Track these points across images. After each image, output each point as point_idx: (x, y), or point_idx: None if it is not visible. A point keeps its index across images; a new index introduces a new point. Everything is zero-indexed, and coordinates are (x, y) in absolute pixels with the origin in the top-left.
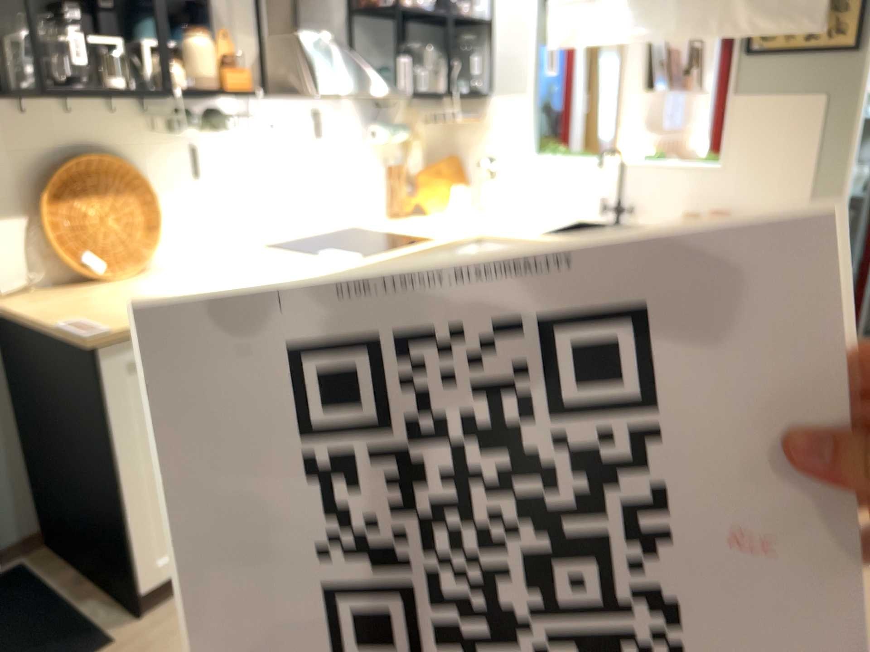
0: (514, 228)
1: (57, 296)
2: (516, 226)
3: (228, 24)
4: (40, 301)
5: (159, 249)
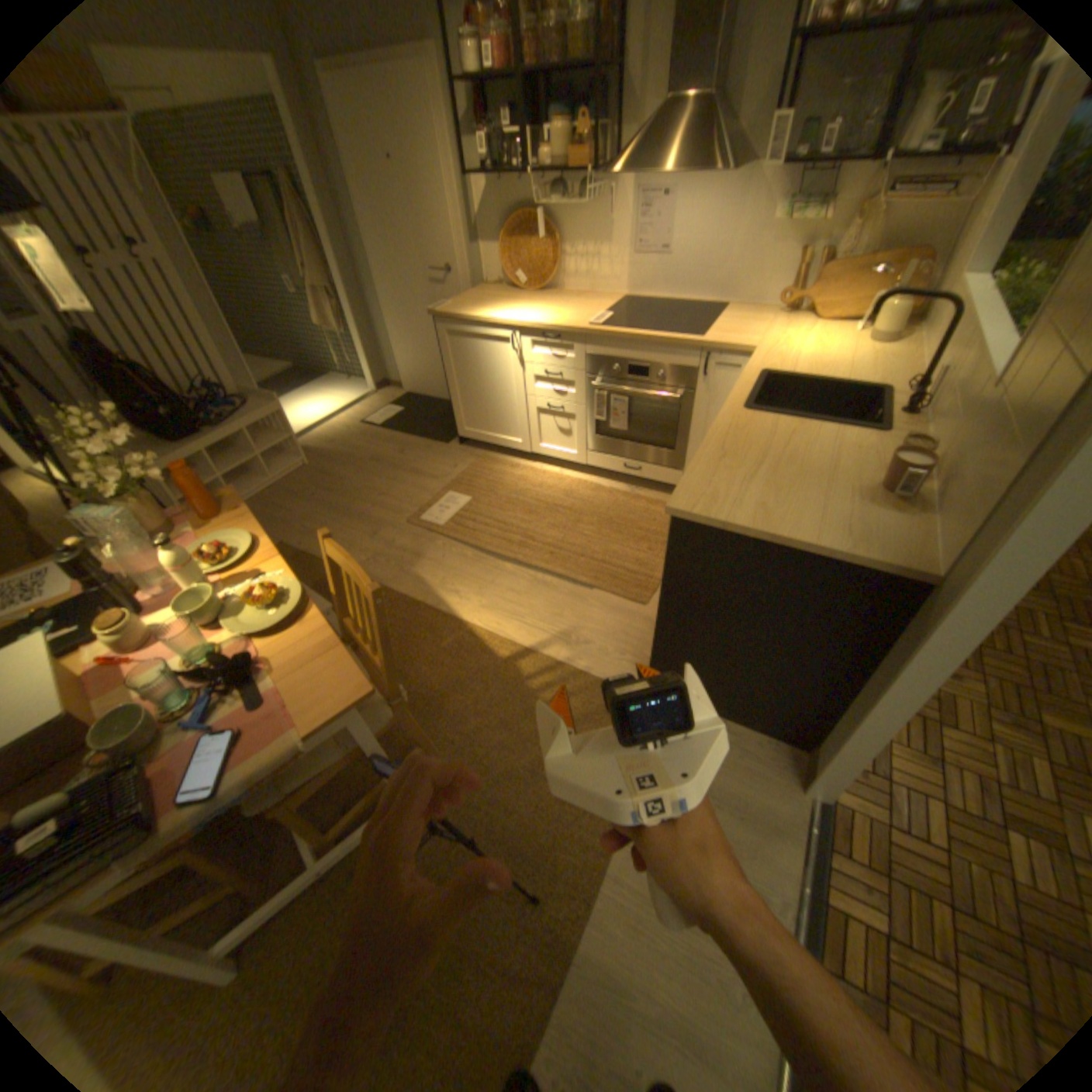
0: (792, 360)
1: (495, 291)
2: (810, 359)
3: (639, 93)
4: (485, 291)
5: (565, 280)
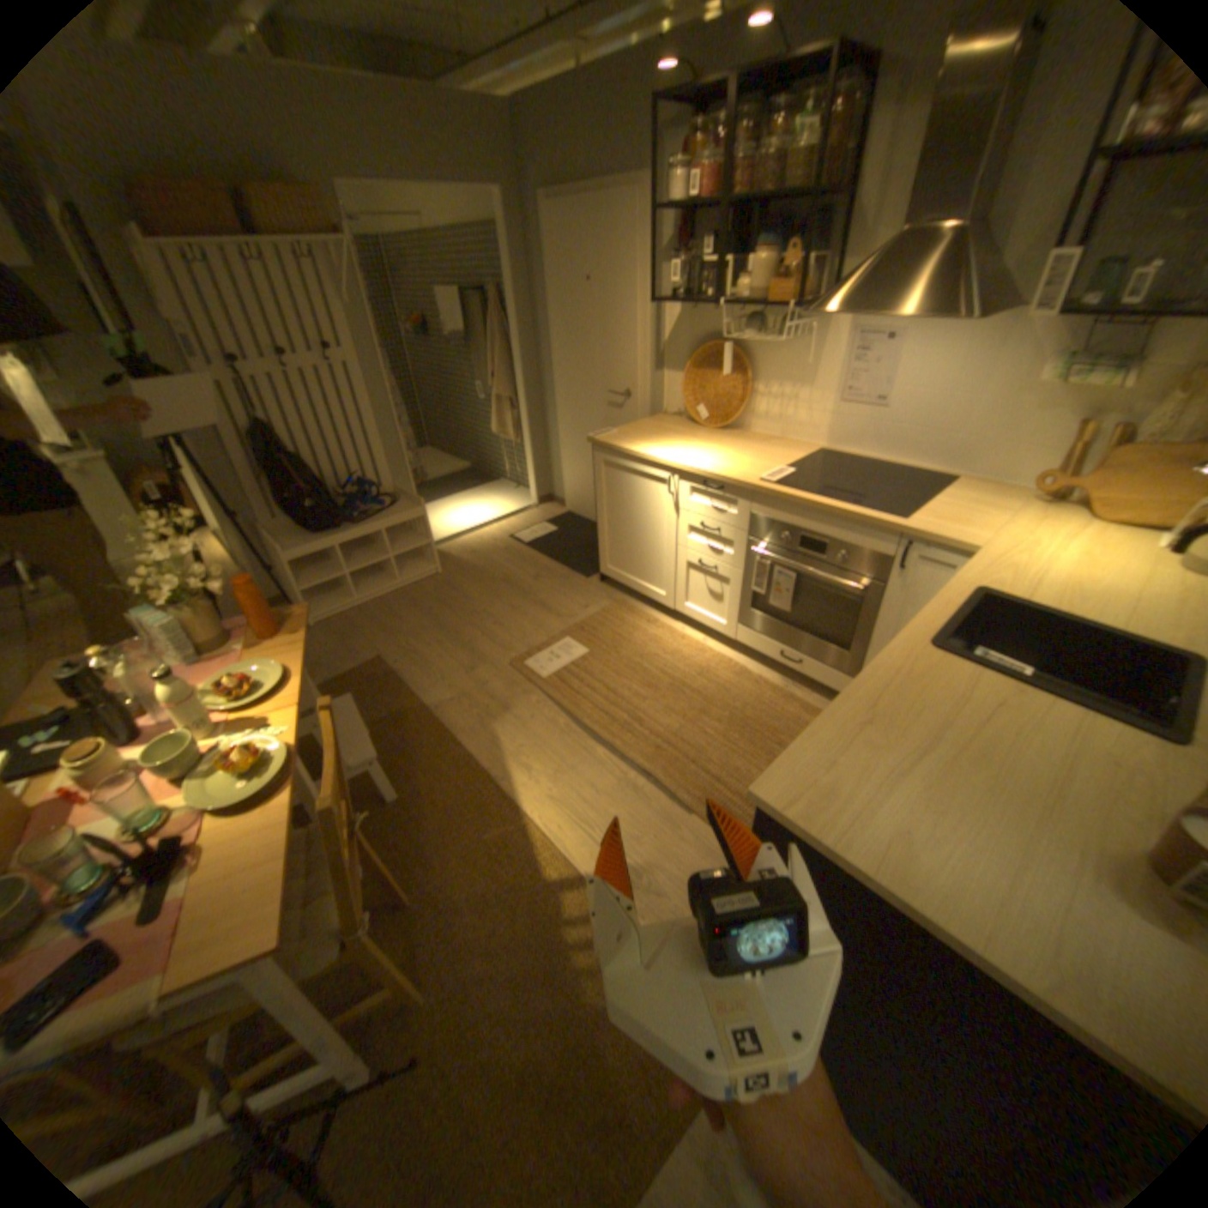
0: (1036, 577)
1: (671, 422)
2: (1067, 581)
3: (871, 222)
4: (659, 421)
5: (752, 420)
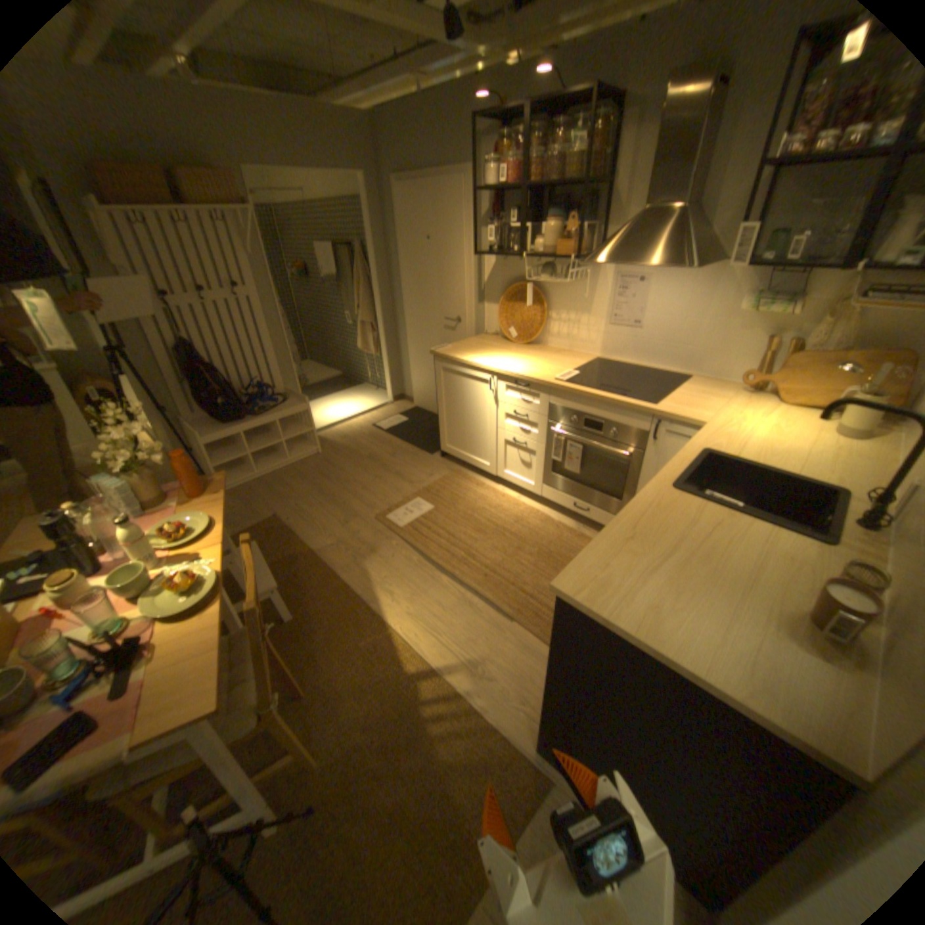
0: (742, 441)
1: (491, 340)
2: (762, 444)
3: (624, 203)
4: (482, 340)
5: (549, 338)
